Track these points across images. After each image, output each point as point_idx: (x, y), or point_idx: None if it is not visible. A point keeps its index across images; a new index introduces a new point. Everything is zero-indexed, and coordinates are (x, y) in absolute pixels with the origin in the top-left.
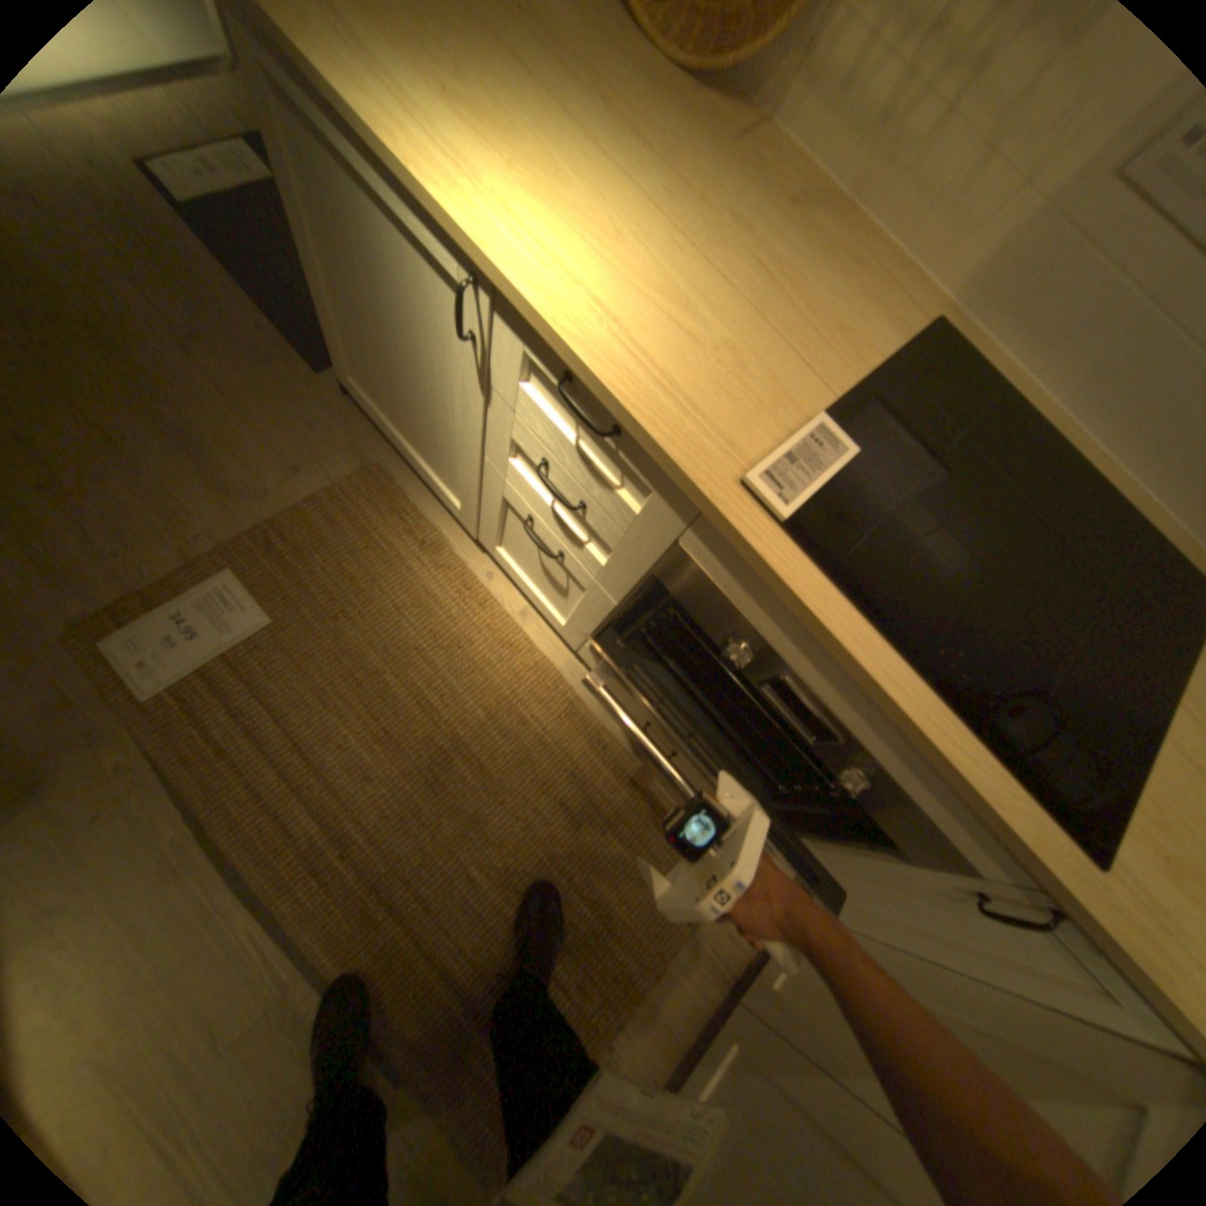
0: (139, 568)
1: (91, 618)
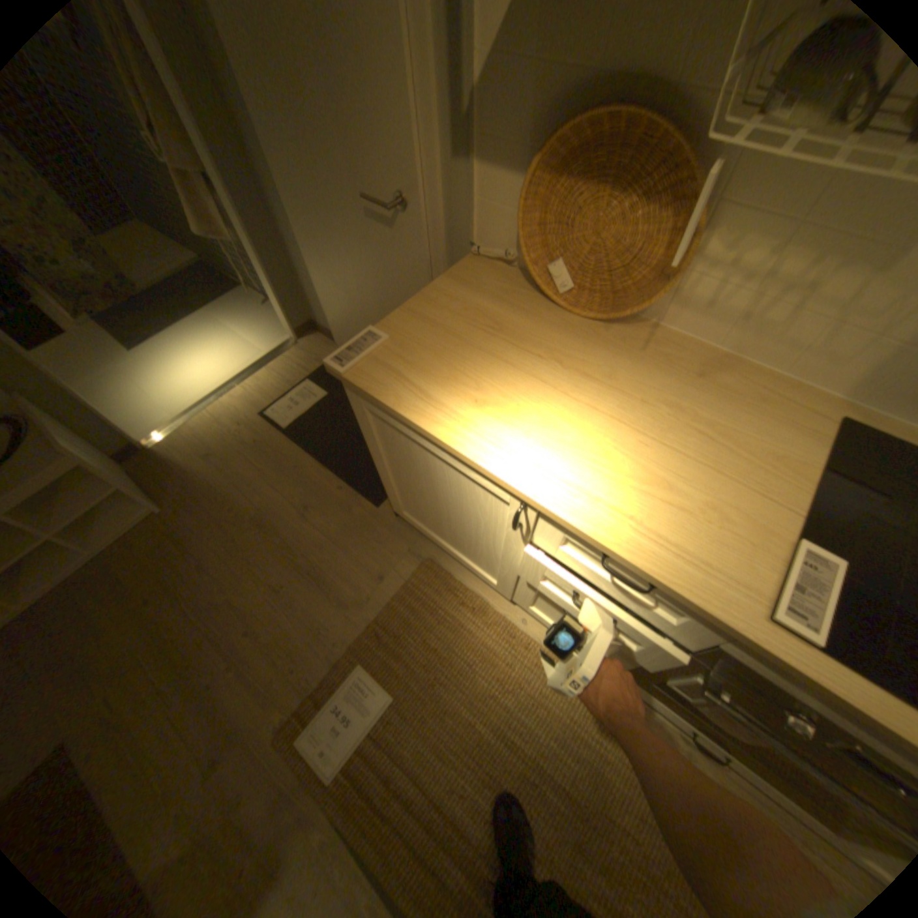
0: (305, 678)
1: (286, 725)
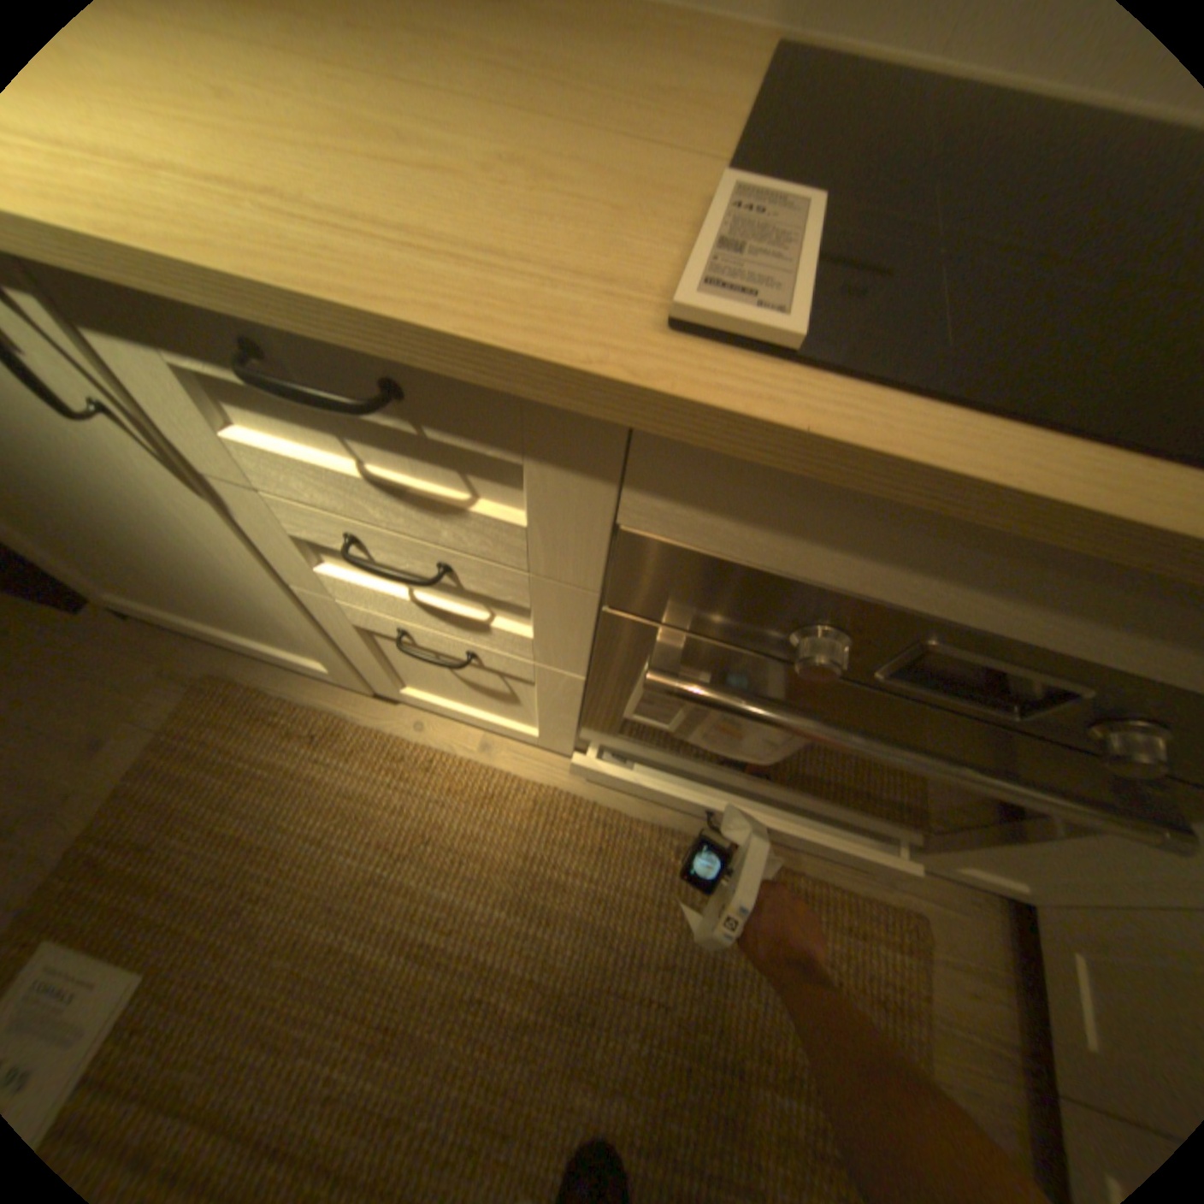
0: None
1: None
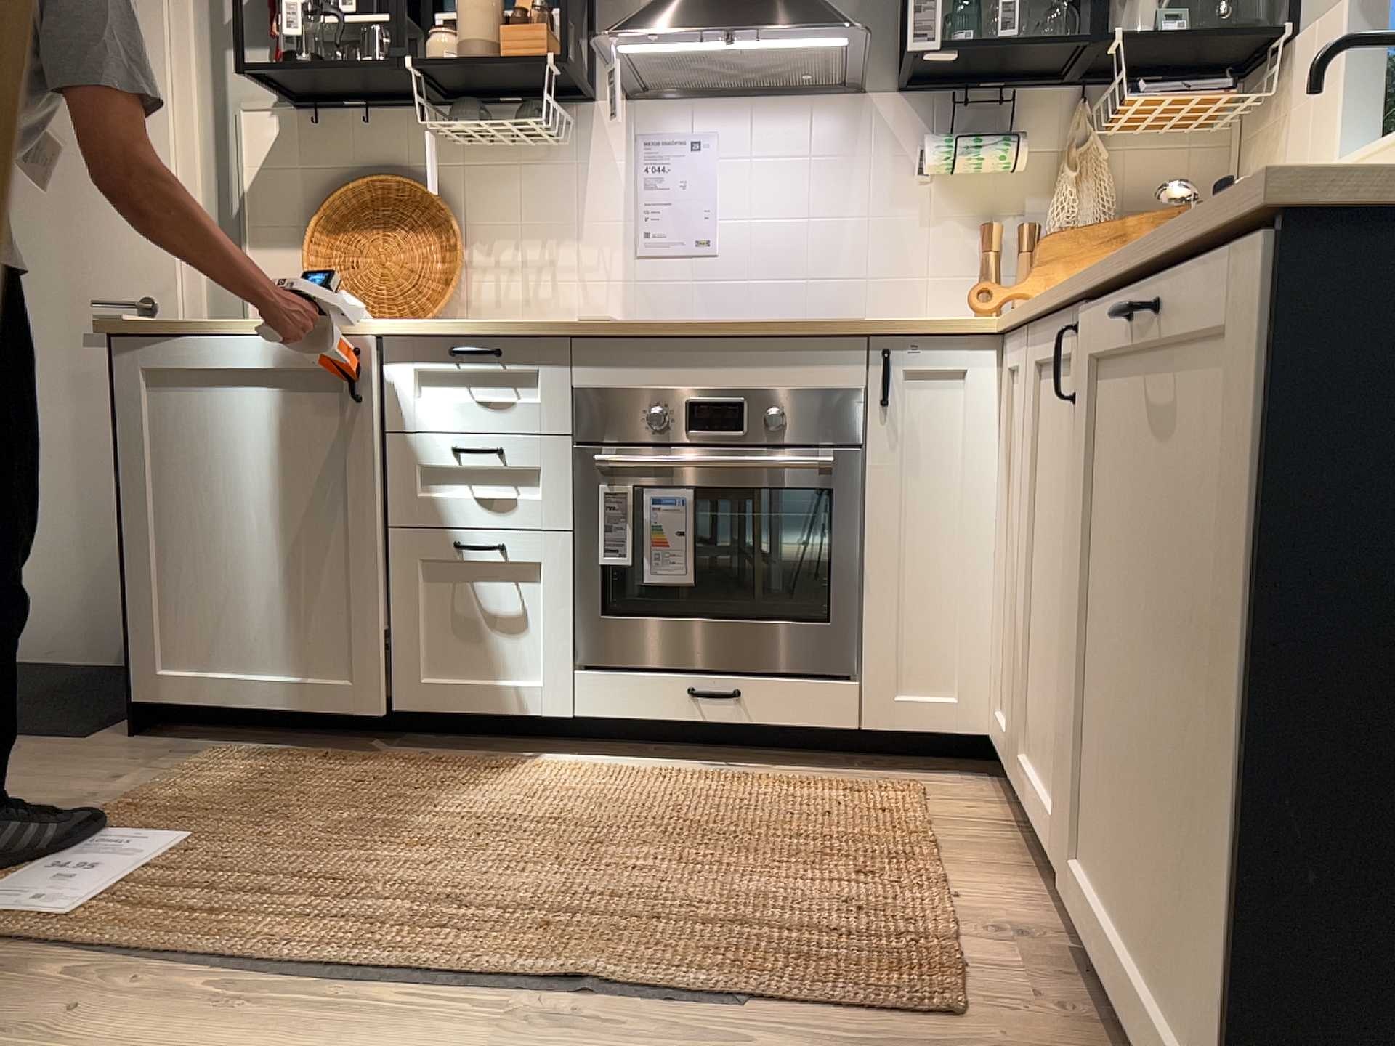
0: None
1: None
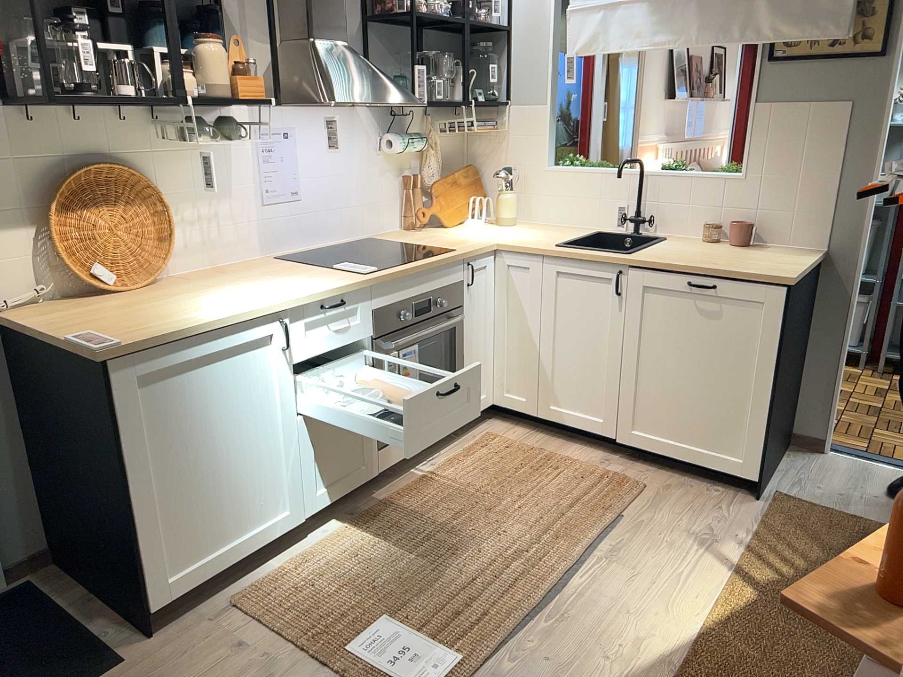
0: None
1: None
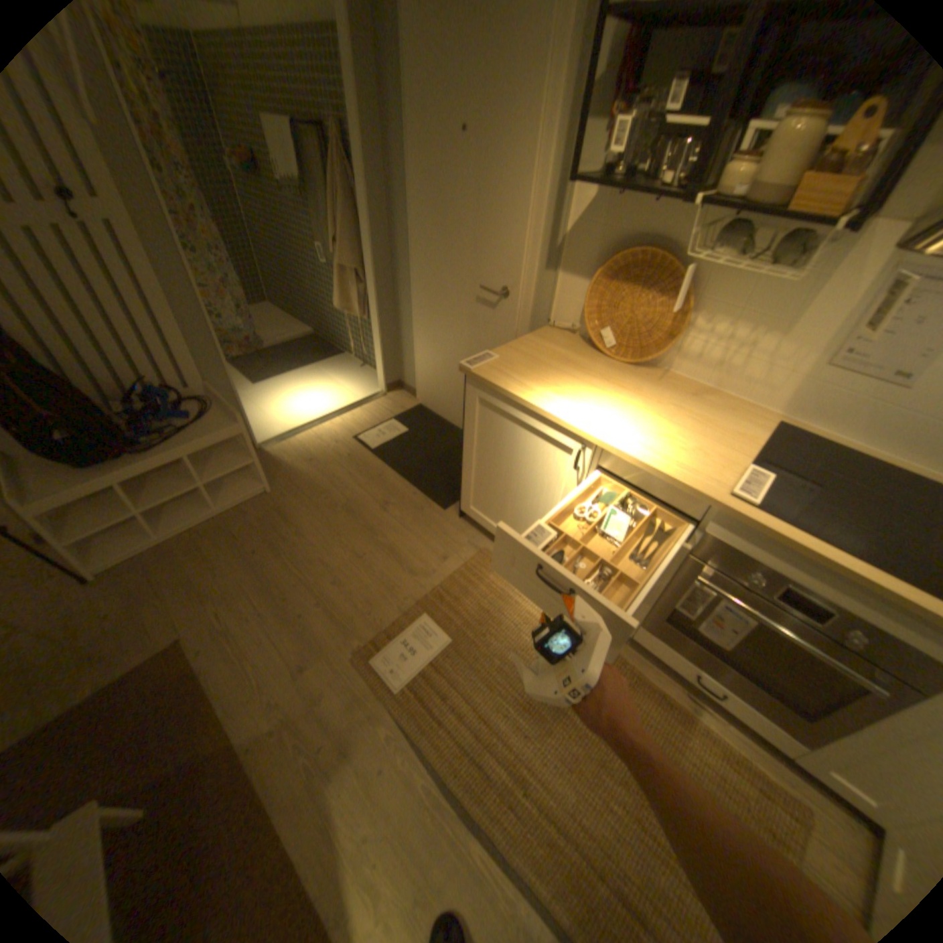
0: (381, 618)
1: (364, 647)
